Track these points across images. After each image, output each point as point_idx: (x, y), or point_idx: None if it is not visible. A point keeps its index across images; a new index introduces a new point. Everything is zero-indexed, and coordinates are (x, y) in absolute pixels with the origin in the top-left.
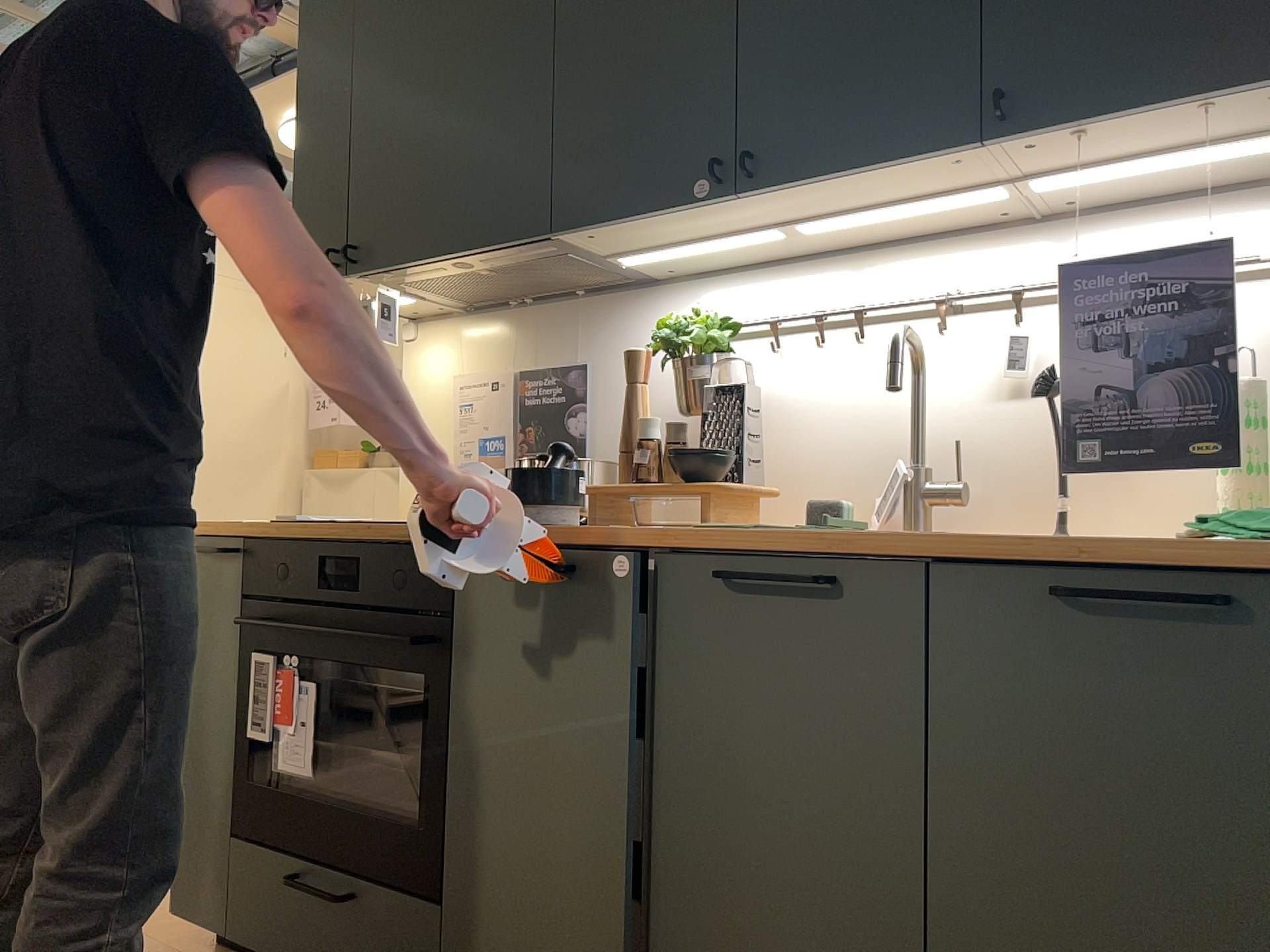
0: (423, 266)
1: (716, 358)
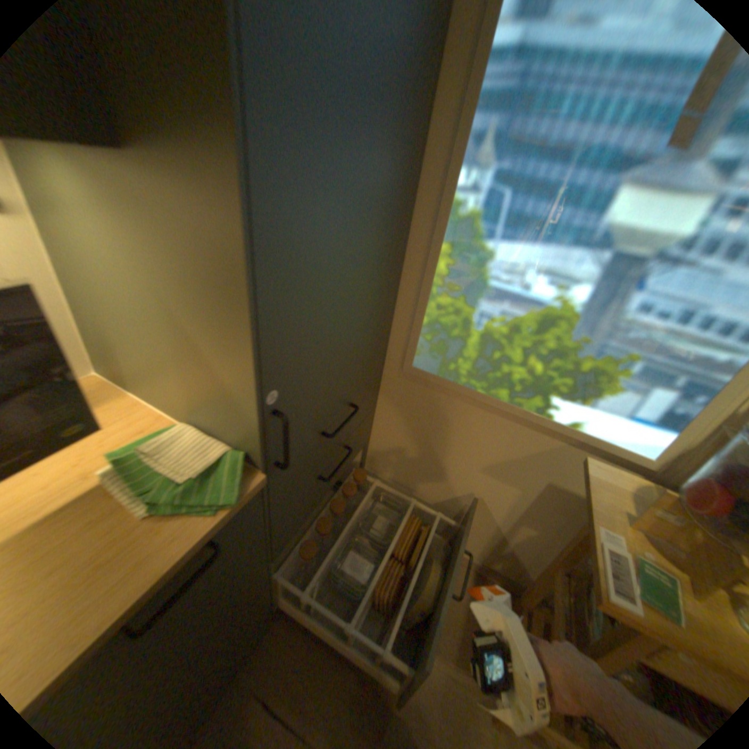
0: None
1: None
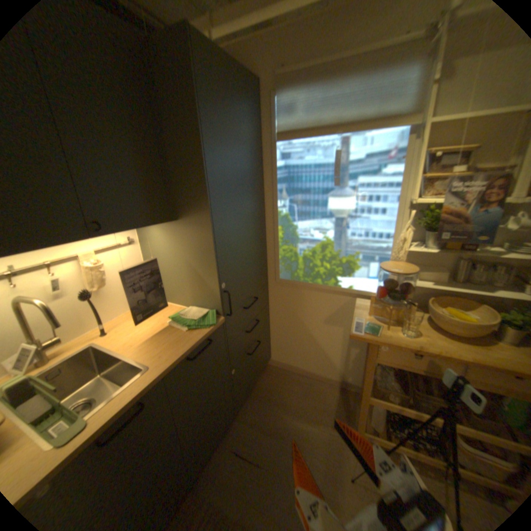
0: None
1: None
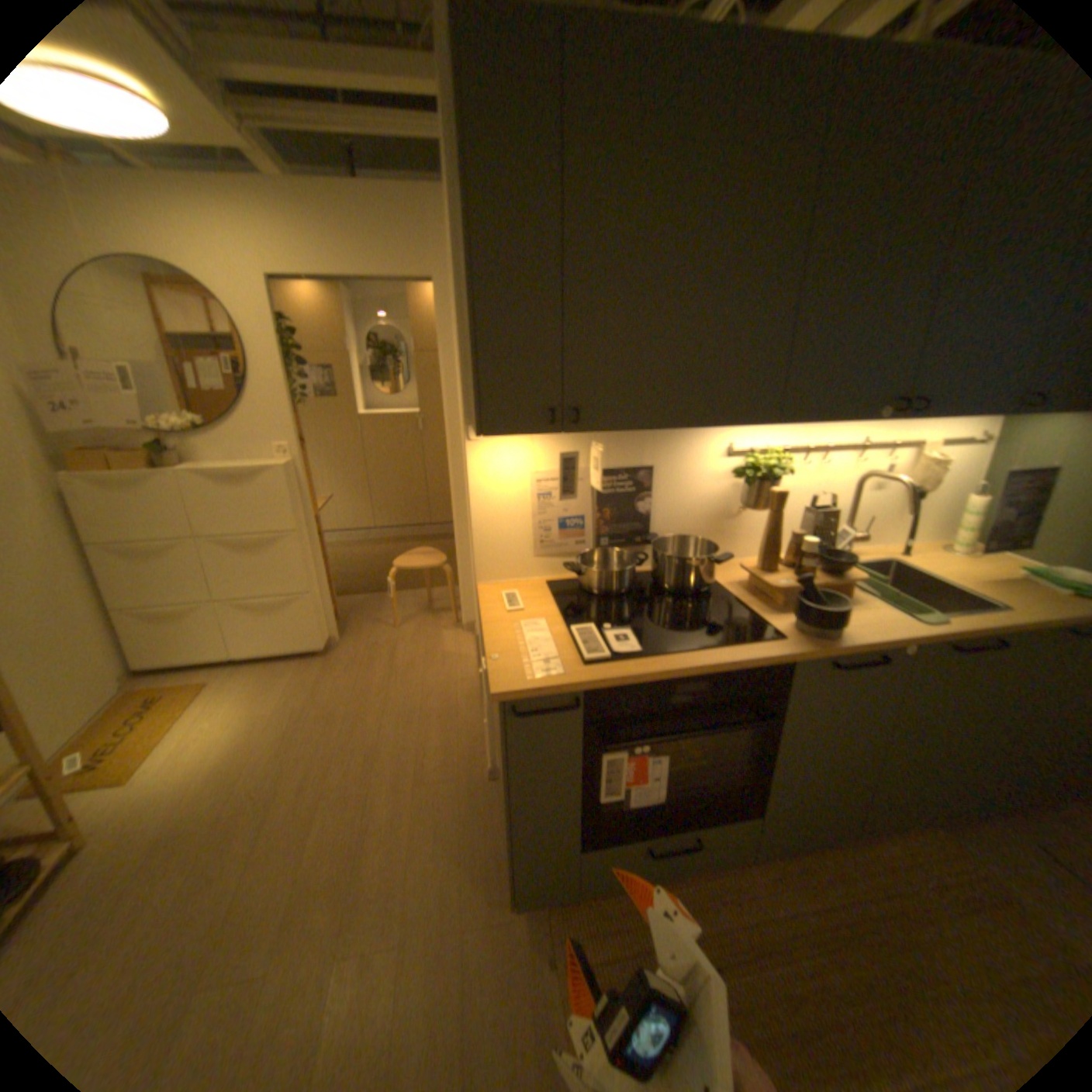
0: (641, 429)
1: (778, 479)
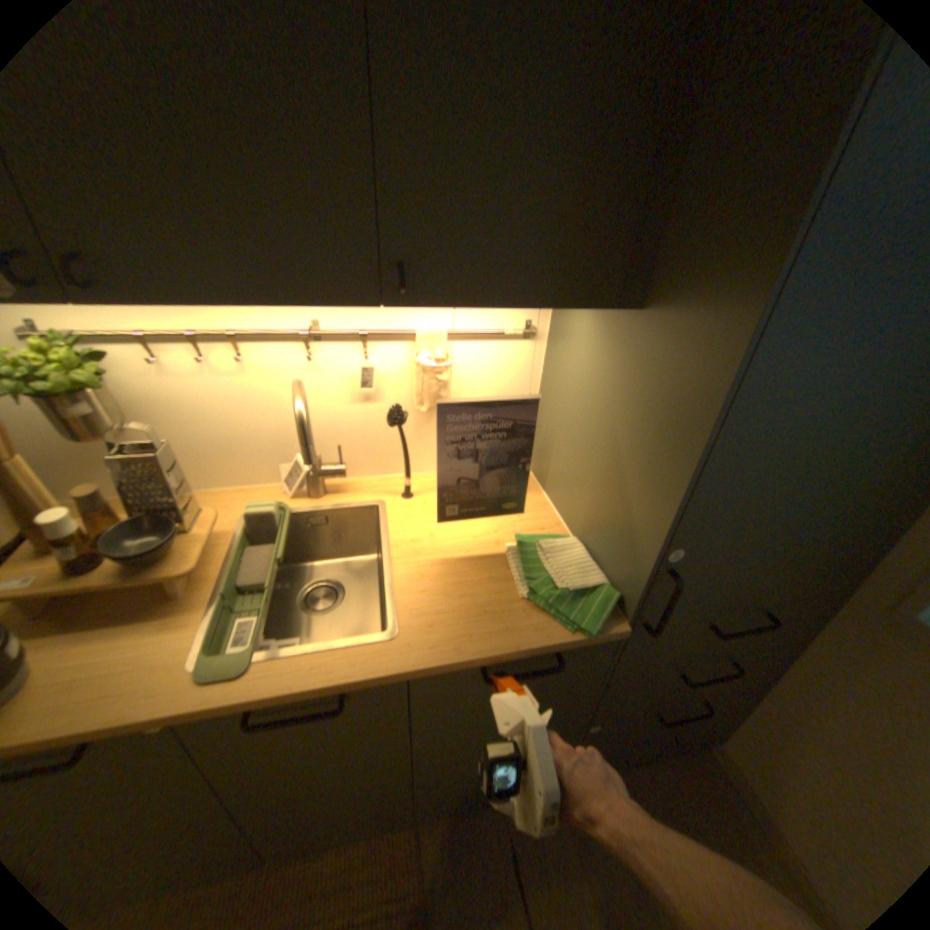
0: None
1: (88, 393)
